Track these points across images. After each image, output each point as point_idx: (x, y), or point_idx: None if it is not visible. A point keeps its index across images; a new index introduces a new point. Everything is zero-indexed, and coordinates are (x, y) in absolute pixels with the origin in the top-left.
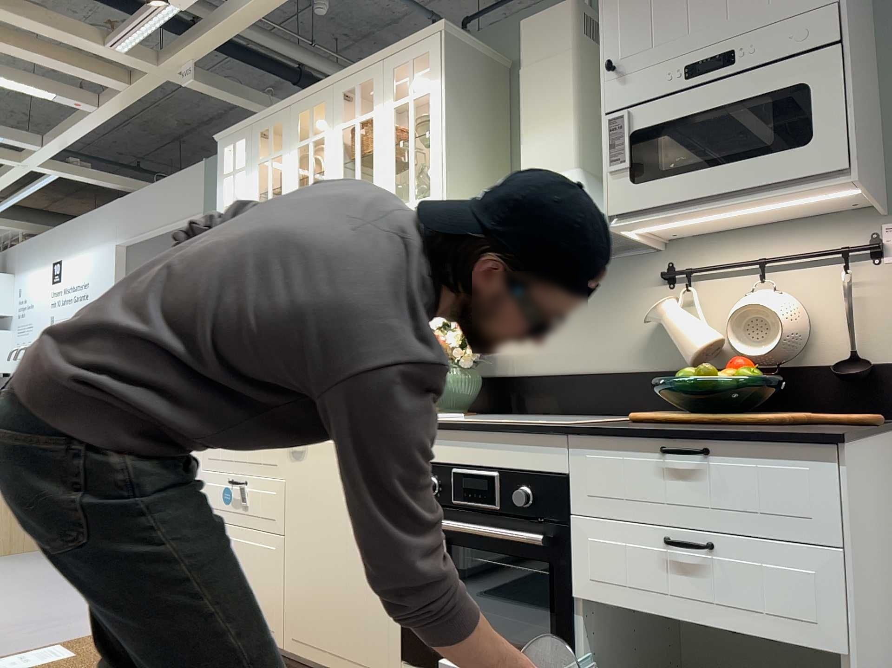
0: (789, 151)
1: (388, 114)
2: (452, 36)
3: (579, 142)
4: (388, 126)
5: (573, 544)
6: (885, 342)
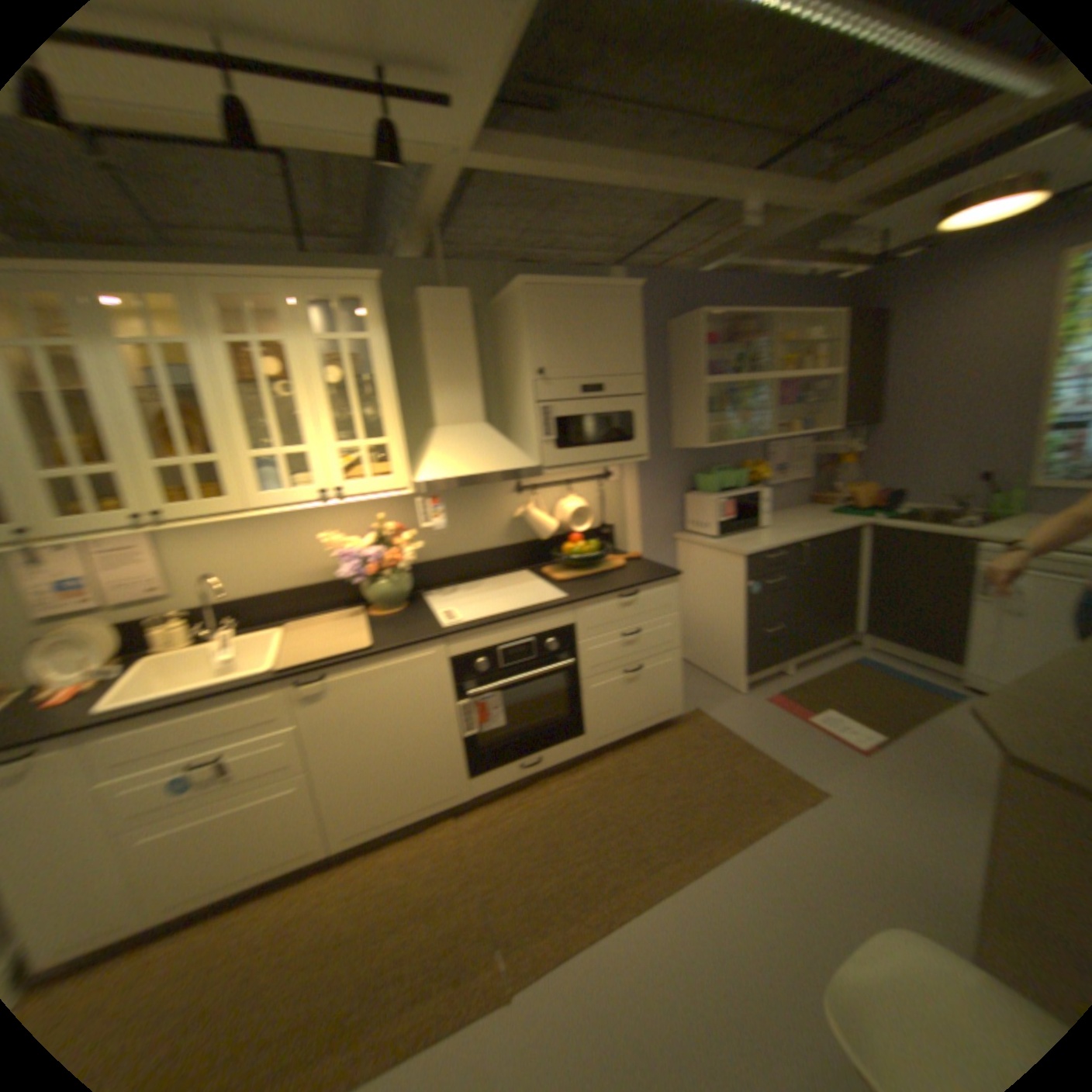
0: (625, 443)
1: (306, 345)
2: (373, 285)
3: (480, 404)
4: (309, 359)
5: (577, 656)
6: (608, 517)
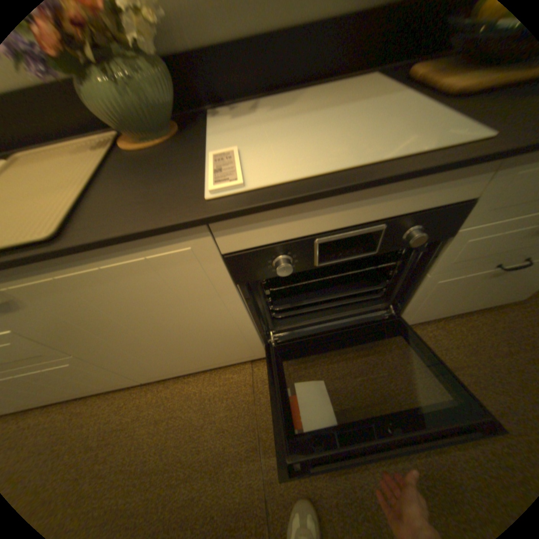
0: None
1: None
2: None
3: None
4: None
5: (448, 248)
6: None
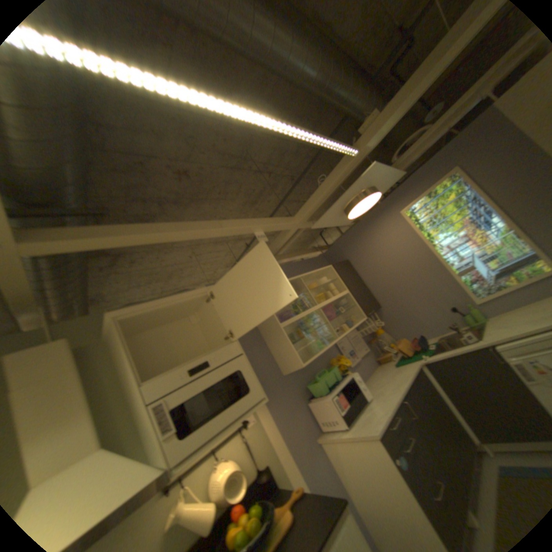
0: (246, 396)
1: None
2: None
3: (97, 429)
4: None
5: None
6: (263, 459)
